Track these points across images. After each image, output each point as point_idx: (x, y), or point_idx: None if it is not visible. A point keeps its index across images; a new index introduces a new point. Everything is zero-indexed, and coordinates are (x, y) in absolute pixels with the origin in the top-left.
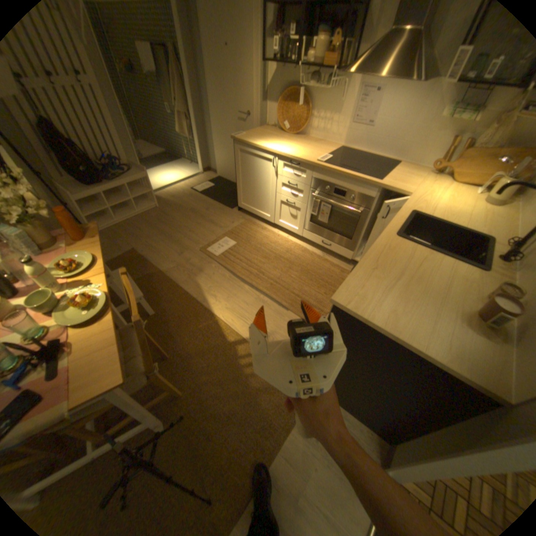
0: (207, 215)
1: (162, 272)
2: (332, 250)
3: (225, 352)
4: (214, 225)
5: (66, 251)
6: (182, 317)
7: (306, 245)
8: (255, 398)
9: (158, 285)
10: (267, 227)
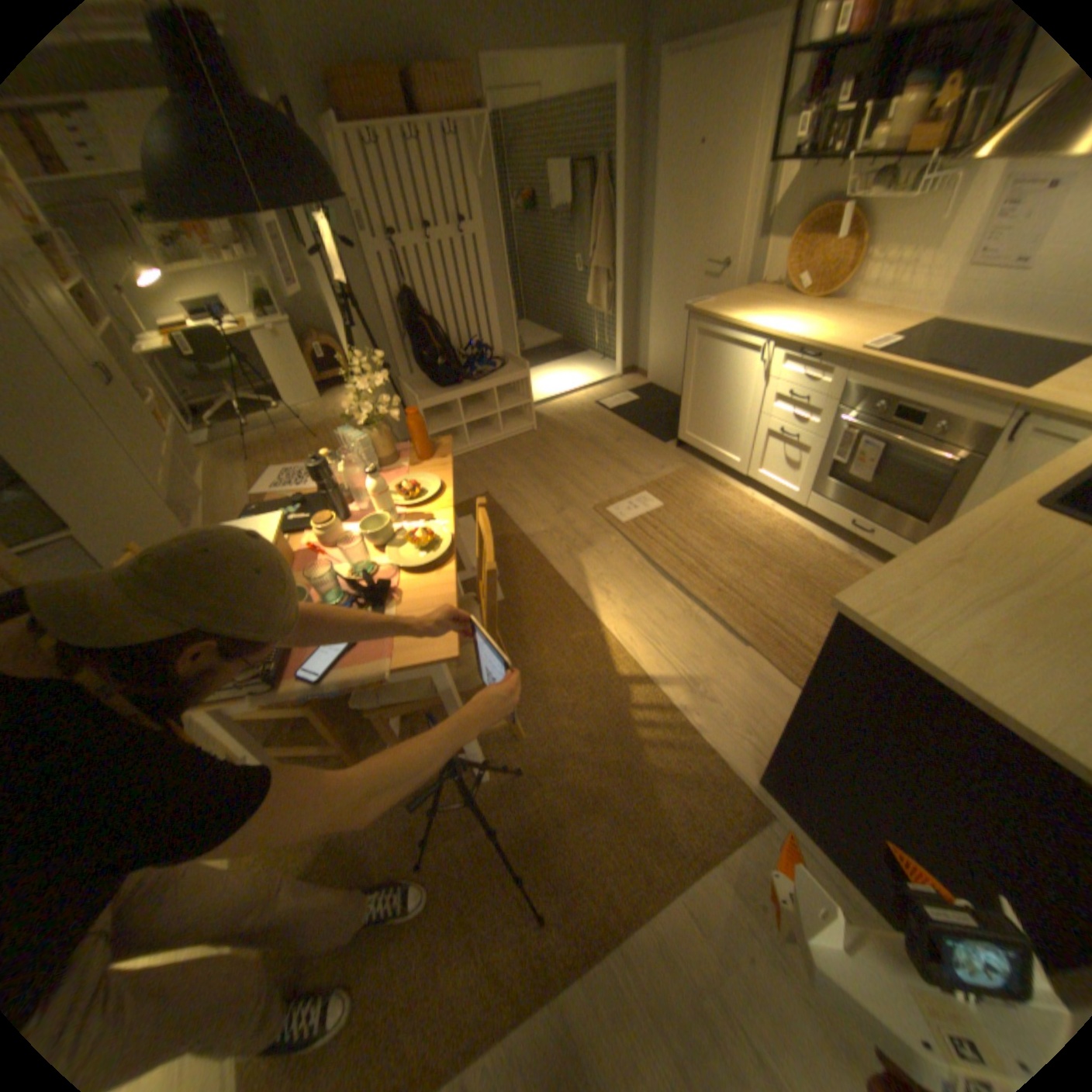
0: (616, 450)
1: (526, 536)
2: (876, 545)
3: (609, 690)
4: (625, 469)
5: (409, 473)
6: (545, 615)
7: (812, 527)
8: (651, 785)
9: (516, 556)
10: (729, 483)
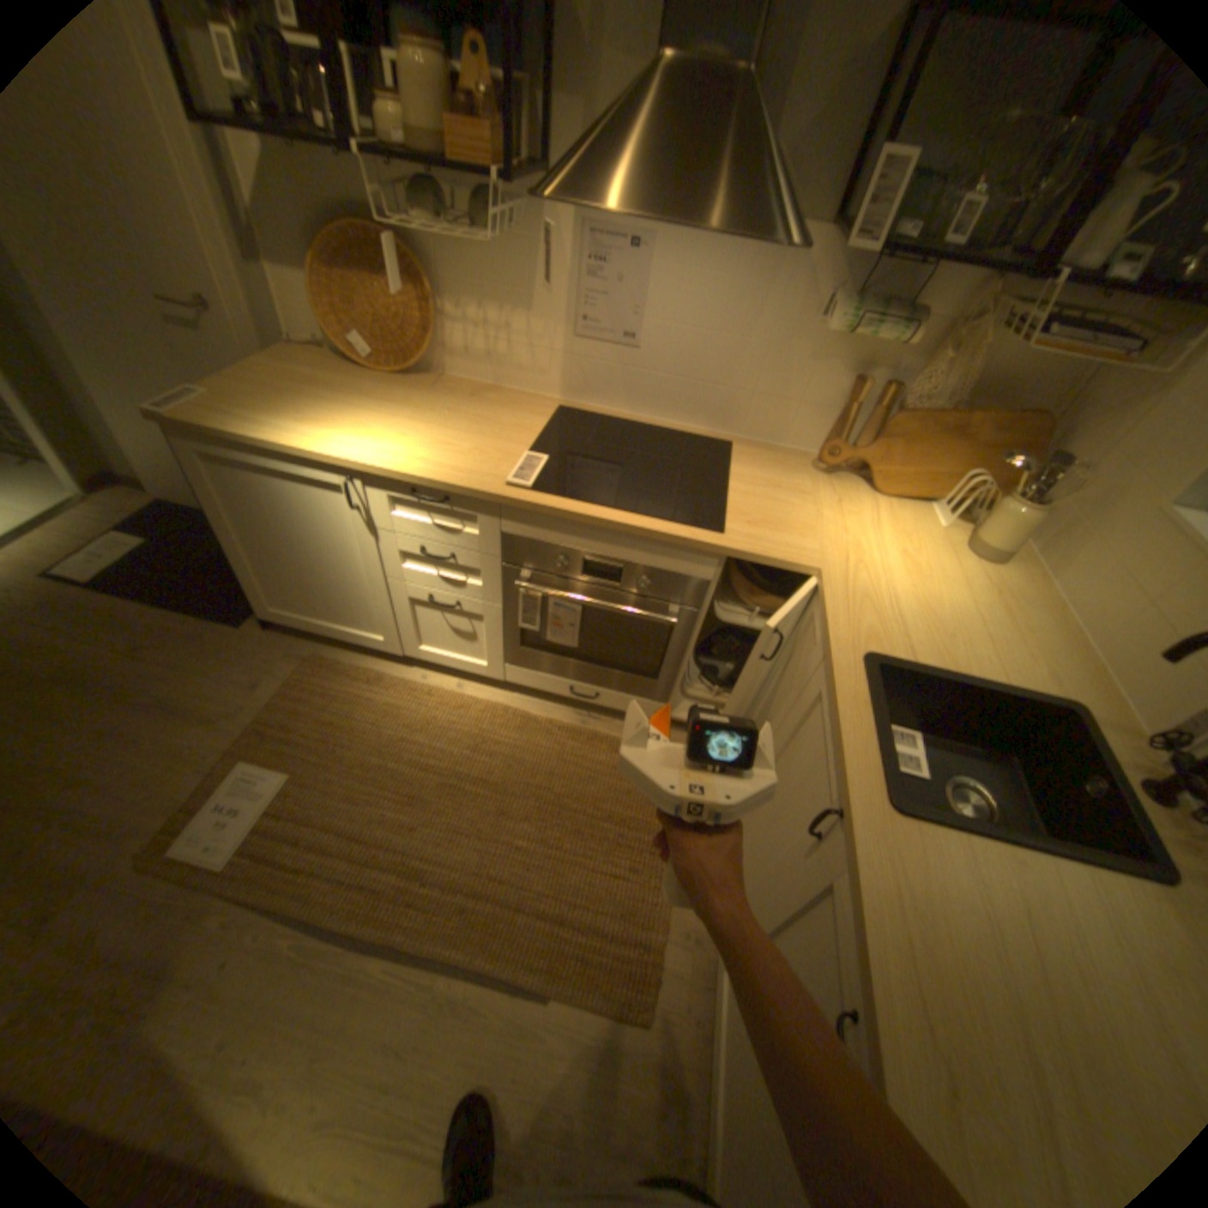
0: (137, 681)
1: None
2: (606, 706)
3: None
4: (176, 720)
5: None
6: None
7: (523, 700)
8: None
9: None
10: (383, 670)
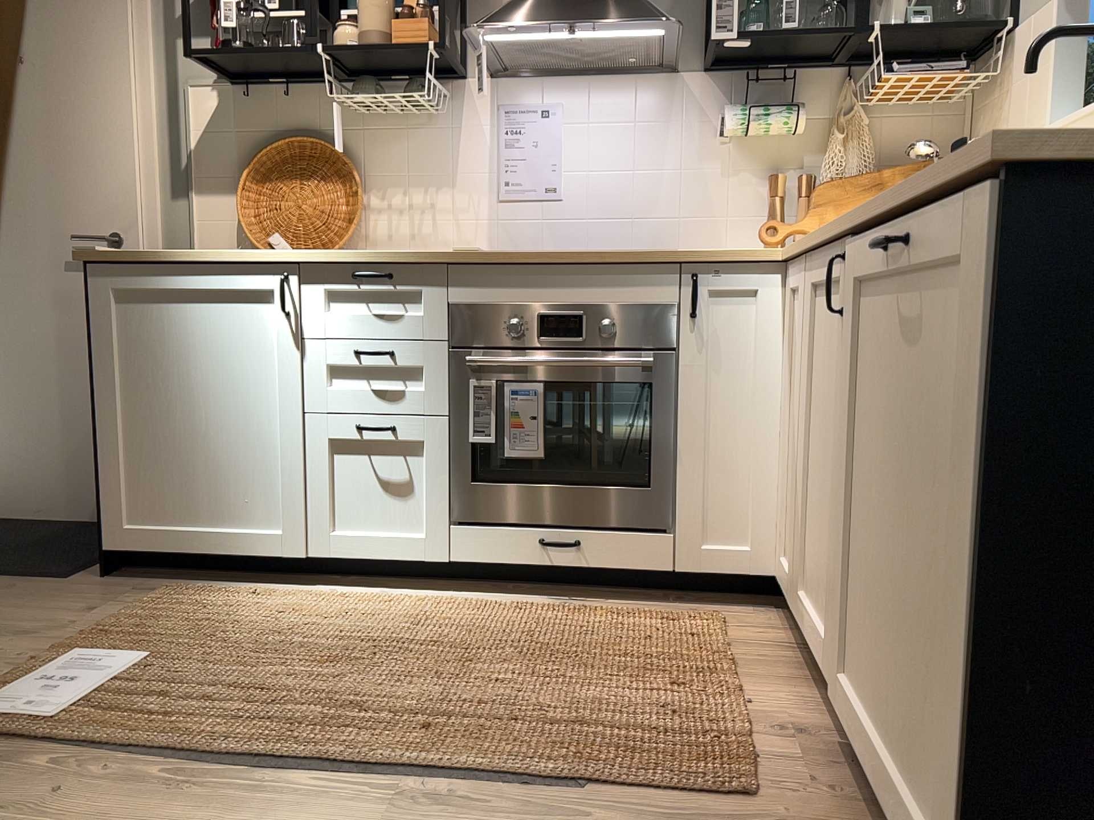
0: None
1: None
2: (596, 566)
3: None
4: None
5: None
6: None
7: (478, 598)
8: None
9: None
10: (275, 591)
